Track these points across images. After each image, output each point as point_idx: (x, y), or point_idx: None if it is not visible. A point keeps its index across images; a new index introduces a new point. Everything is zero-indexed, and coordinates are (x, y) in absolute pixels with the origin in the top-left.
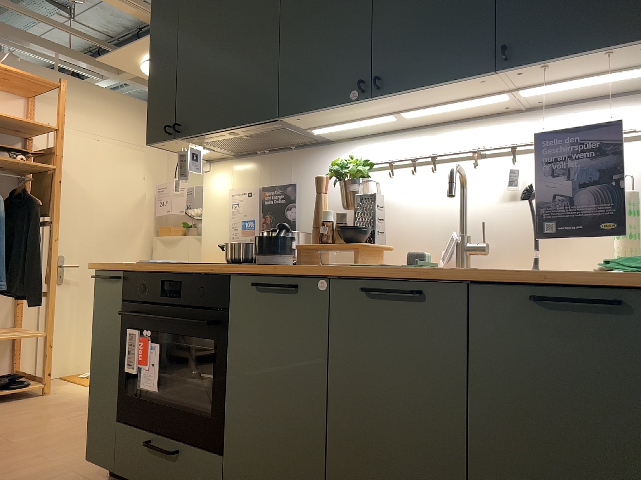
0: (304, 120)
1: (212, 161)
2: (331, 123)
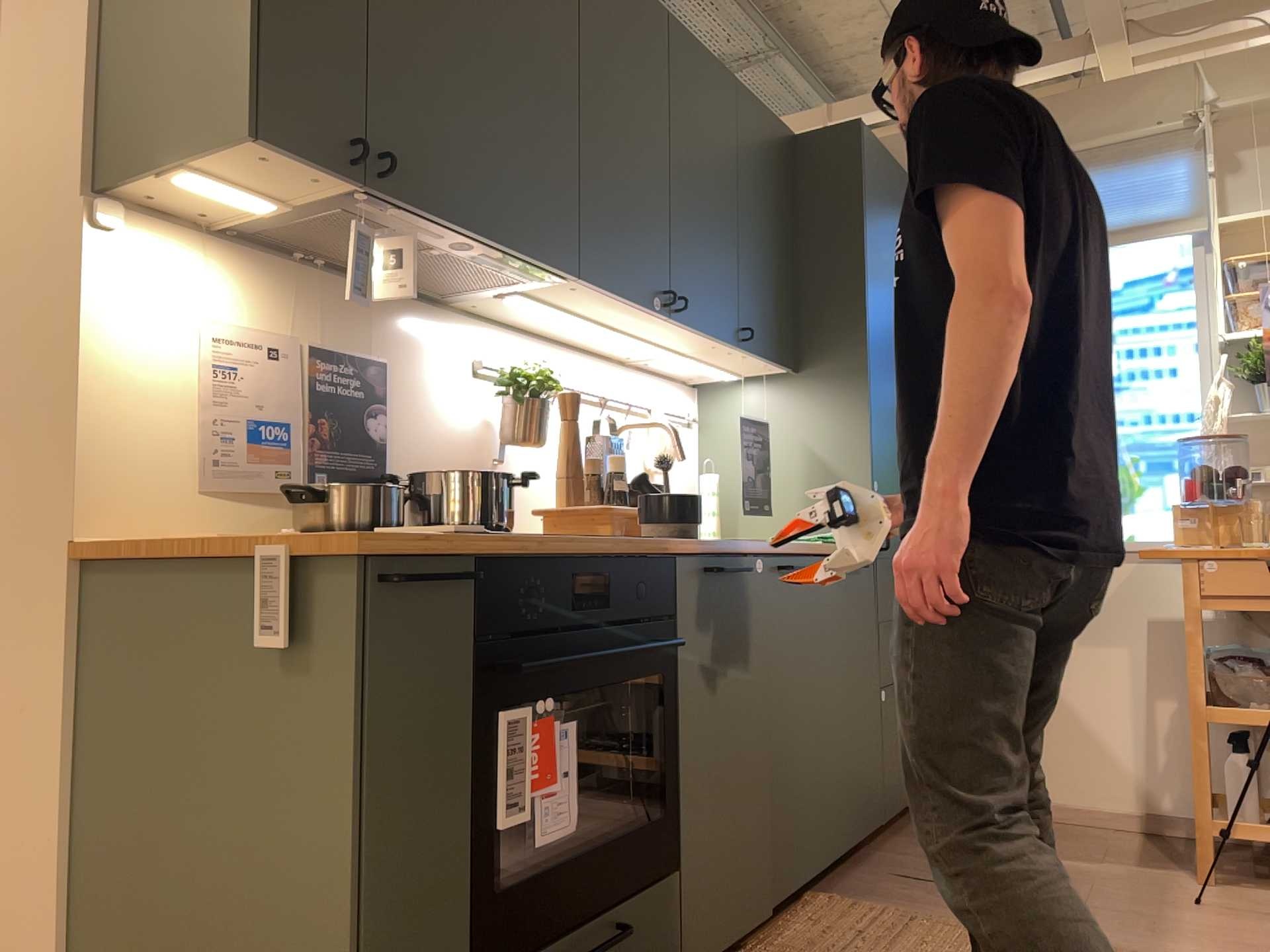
0: (565, 289)
1: (122, 201)
2: (552, 301)
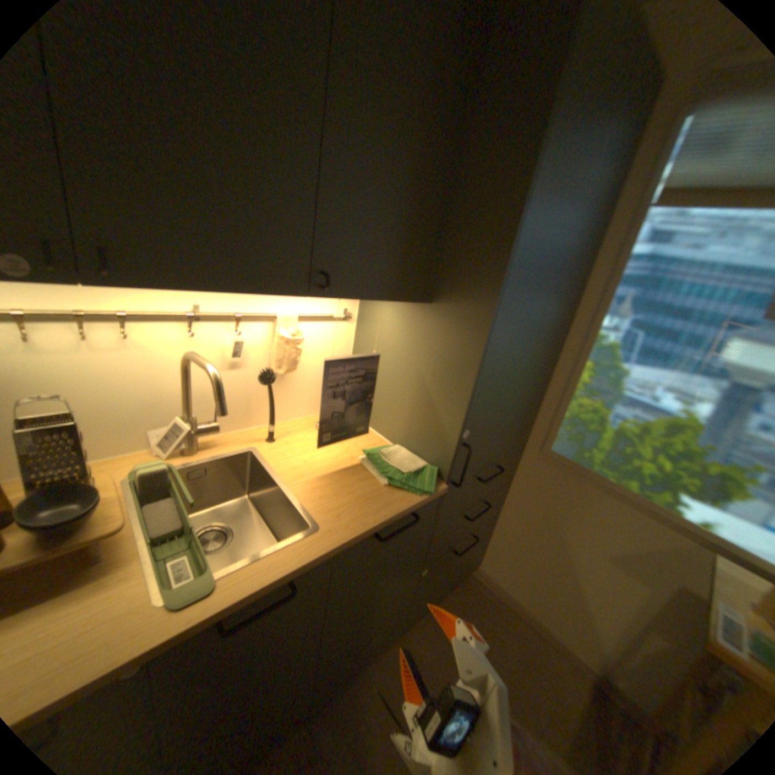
0: None
1: None
2: None
